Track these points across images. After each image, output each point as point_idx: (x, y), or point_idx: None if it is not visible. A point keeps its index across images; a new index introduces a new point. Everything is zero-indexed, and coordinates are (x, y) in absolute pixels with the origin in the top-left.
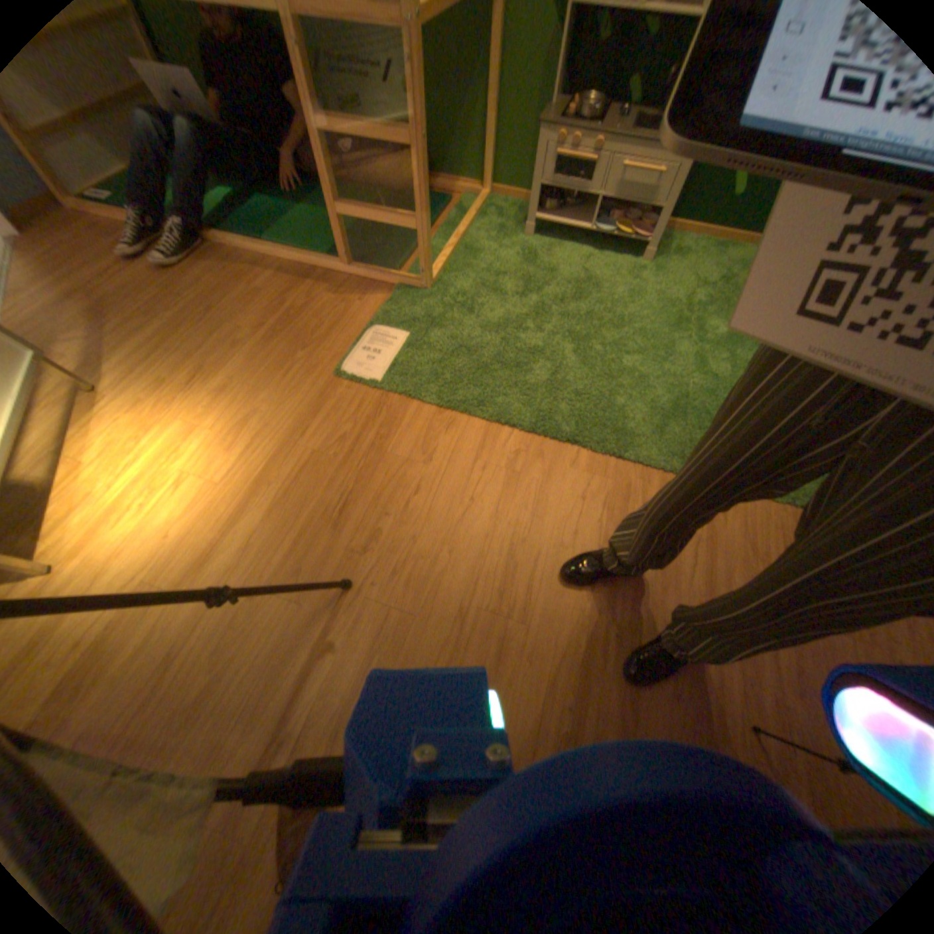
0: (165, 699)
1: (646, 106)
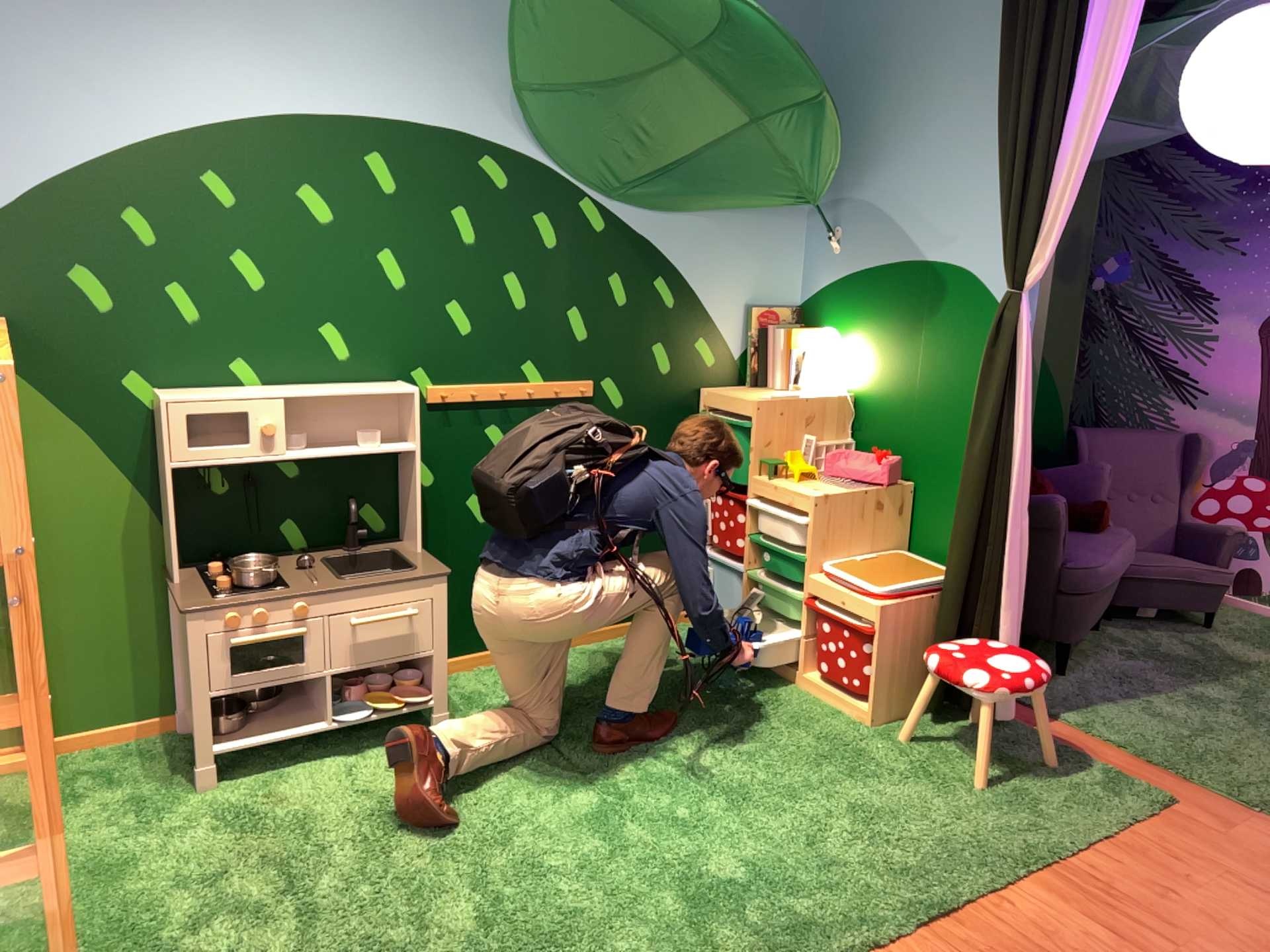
0: None
1: (329, 546)
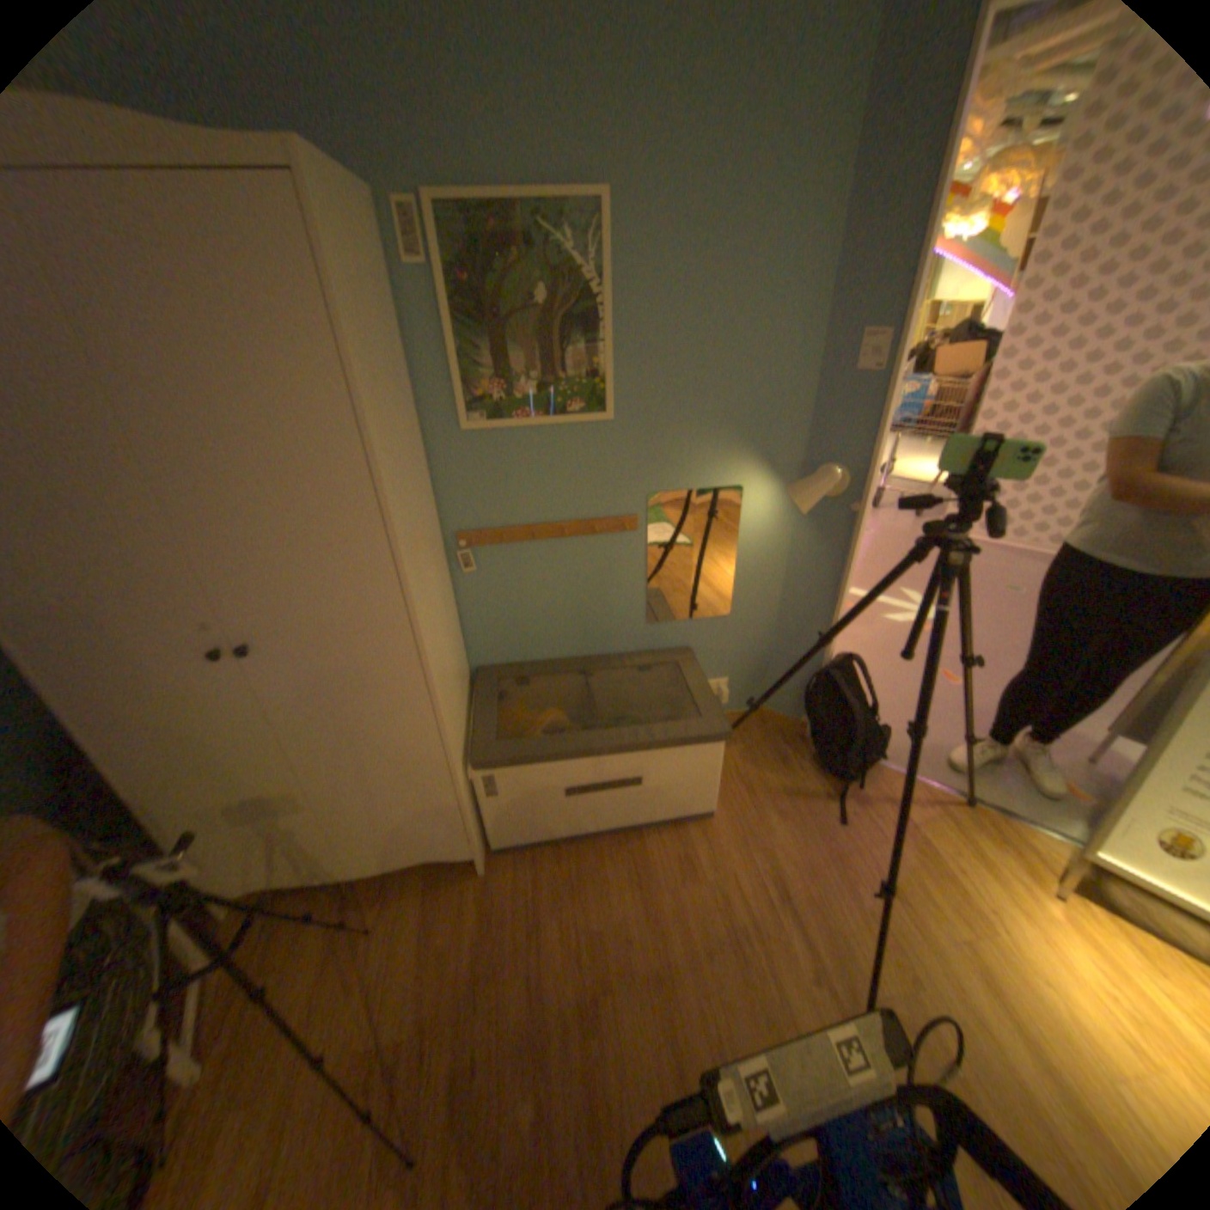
0: (872, 881)
1: None
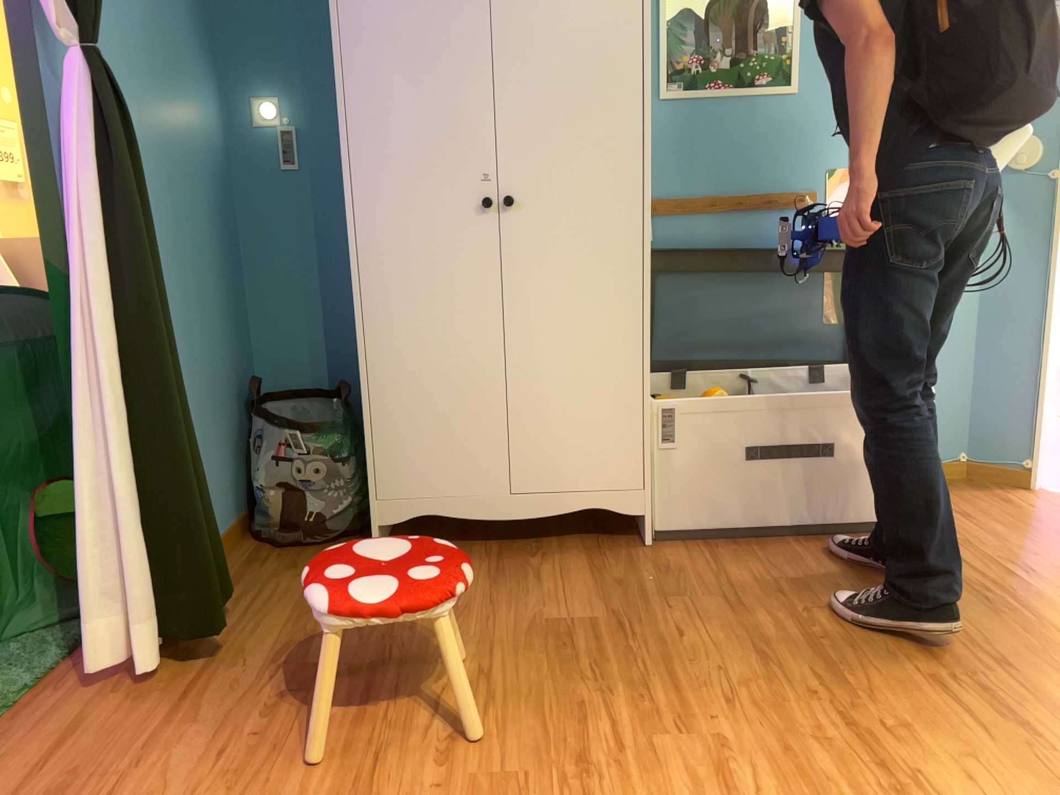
0: None
1: None
